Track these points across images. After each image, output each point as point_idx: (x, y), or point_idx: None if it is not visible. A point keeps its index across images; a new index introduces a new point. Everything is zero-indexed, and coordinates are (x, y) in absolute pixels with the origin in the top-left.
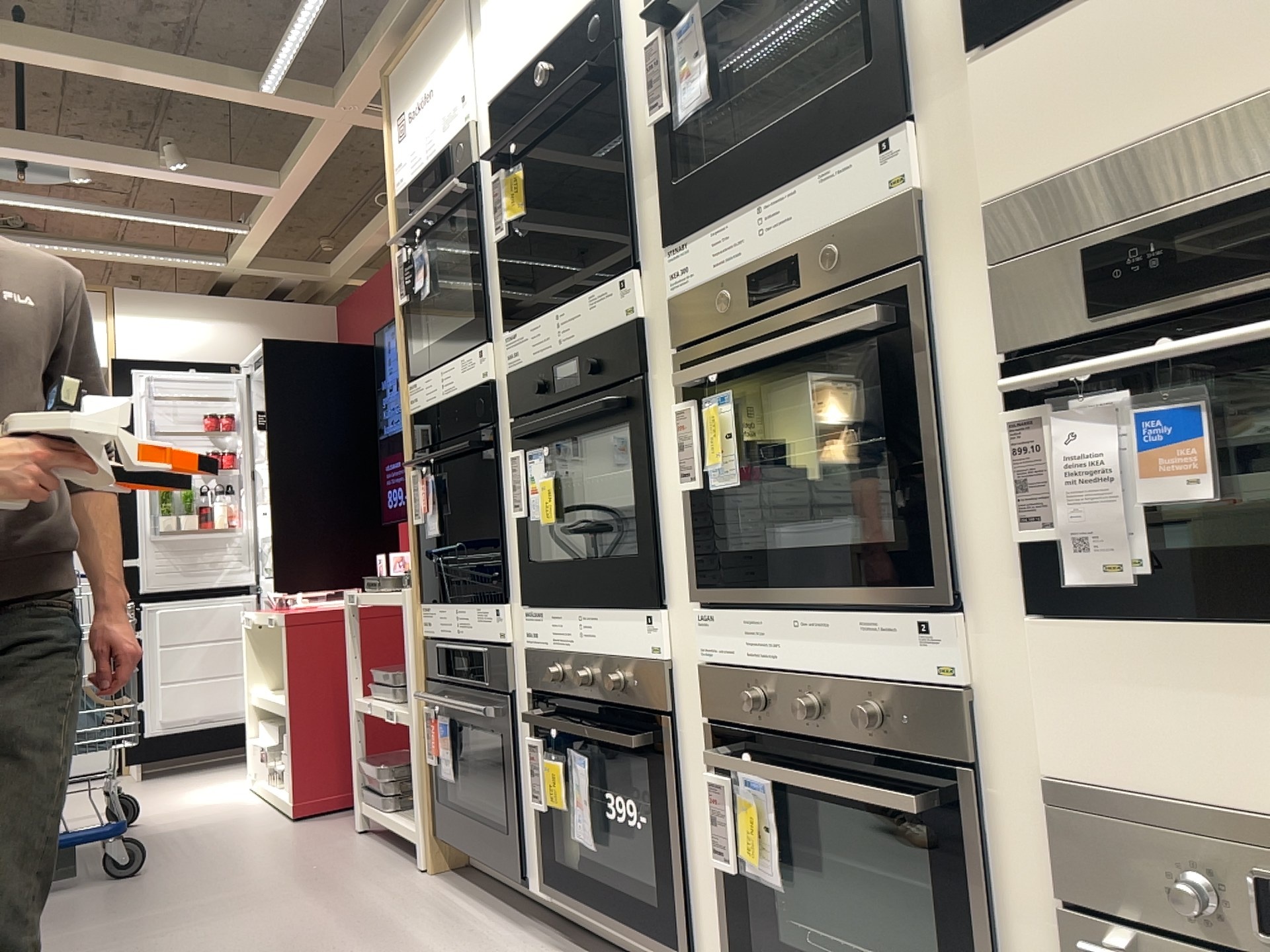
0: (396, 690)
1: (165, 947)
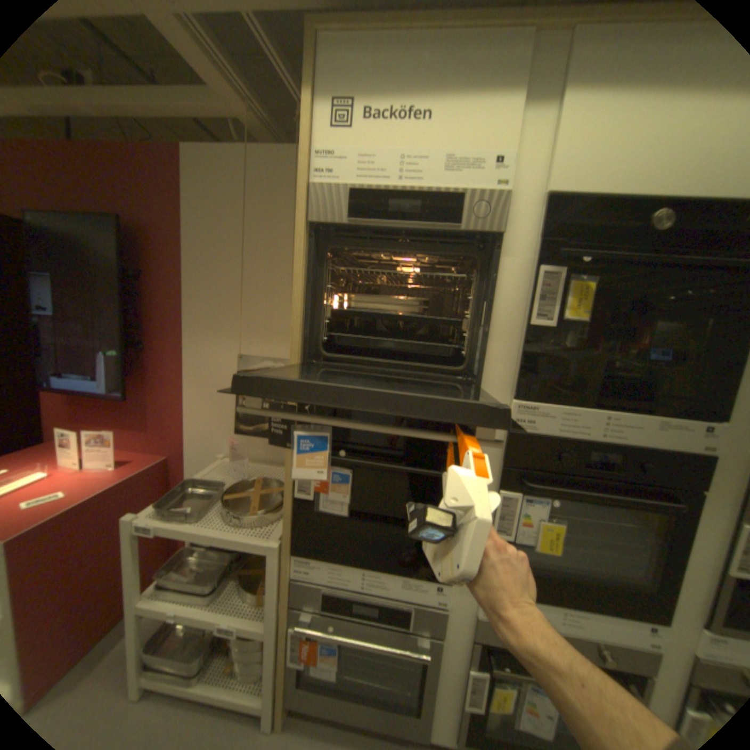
0: (204, 597)
1: None
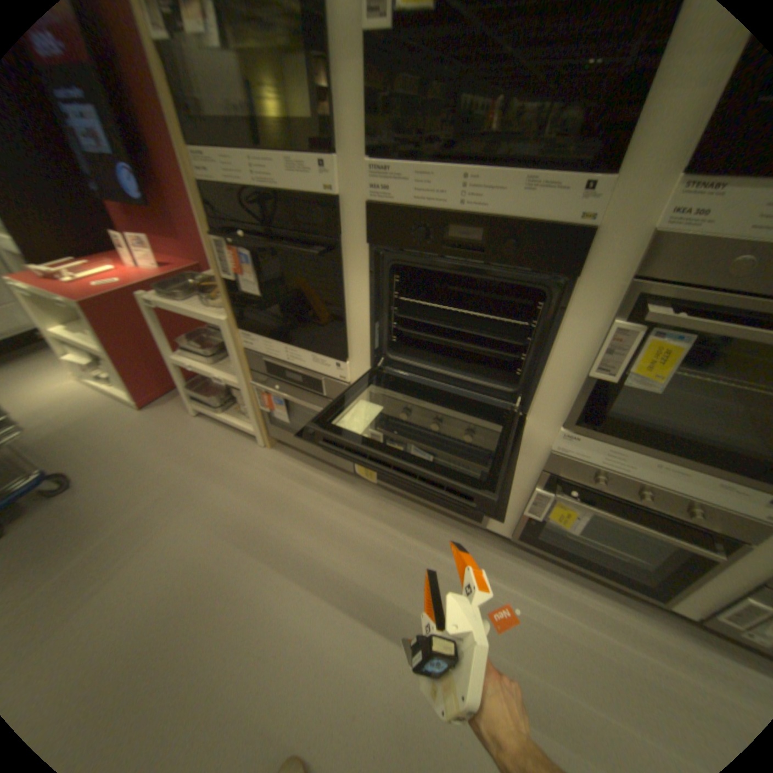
0: (209, 359)
1: (160, 555)
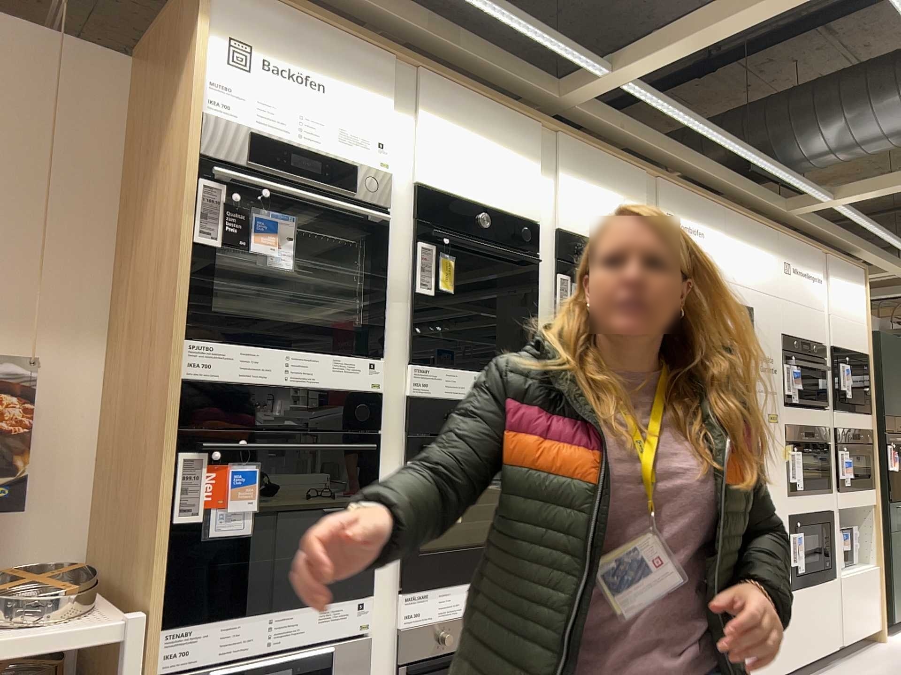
0: None
1: None
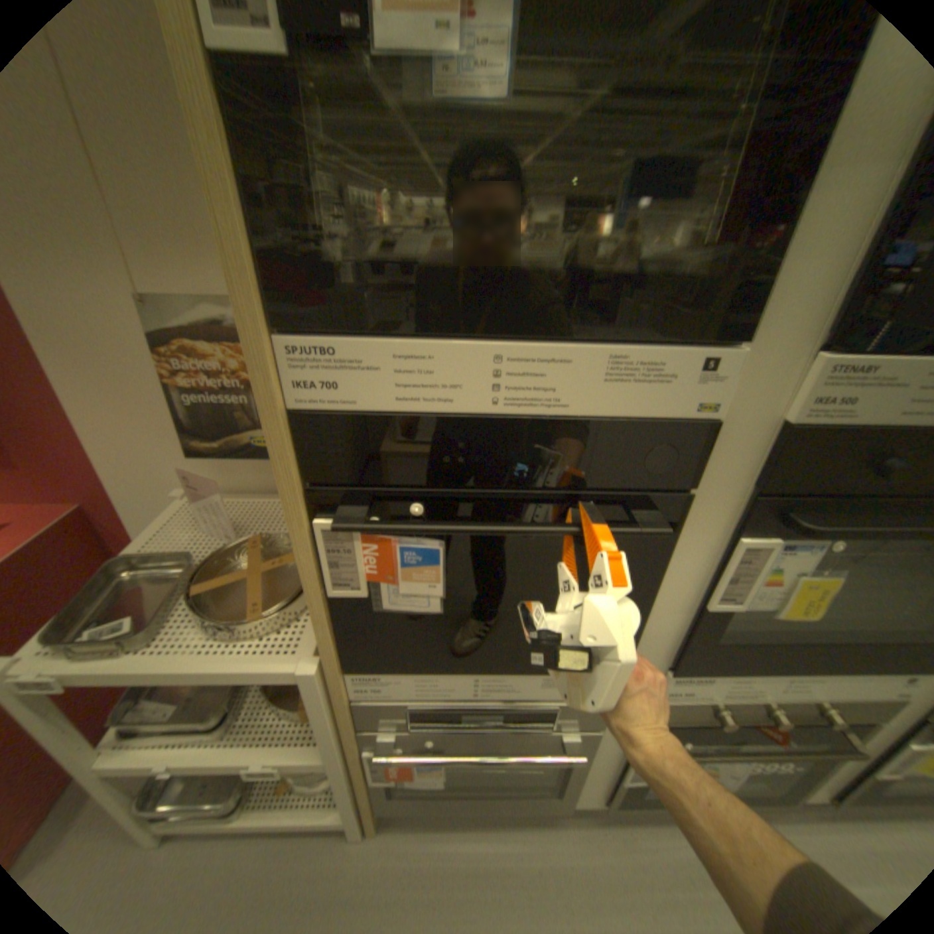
0: (210, 730)
1: None
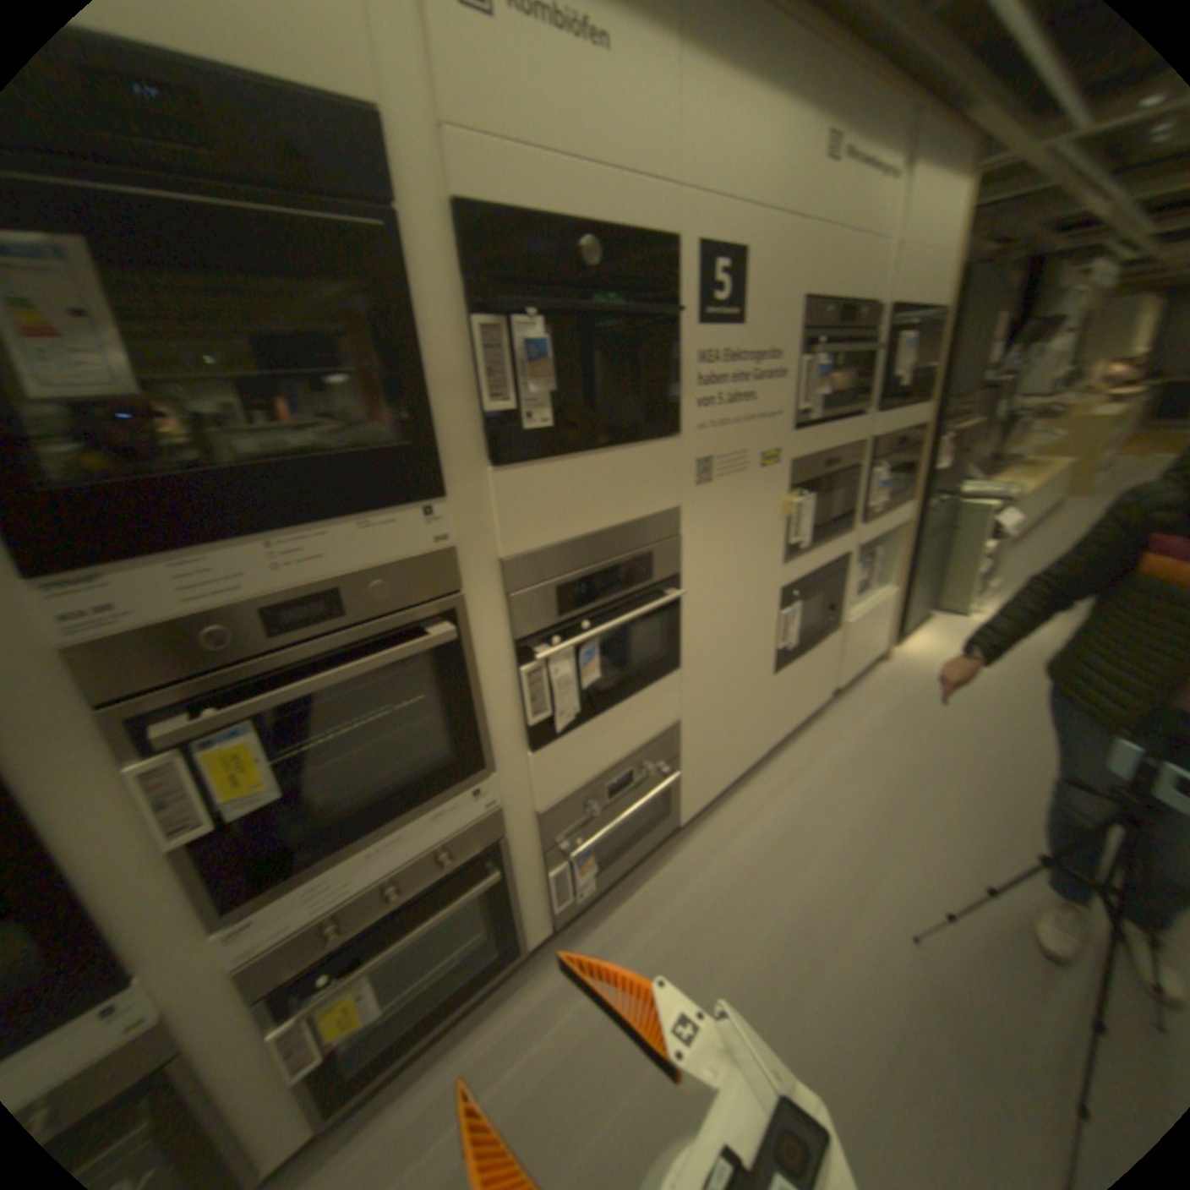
0: None
1: None
